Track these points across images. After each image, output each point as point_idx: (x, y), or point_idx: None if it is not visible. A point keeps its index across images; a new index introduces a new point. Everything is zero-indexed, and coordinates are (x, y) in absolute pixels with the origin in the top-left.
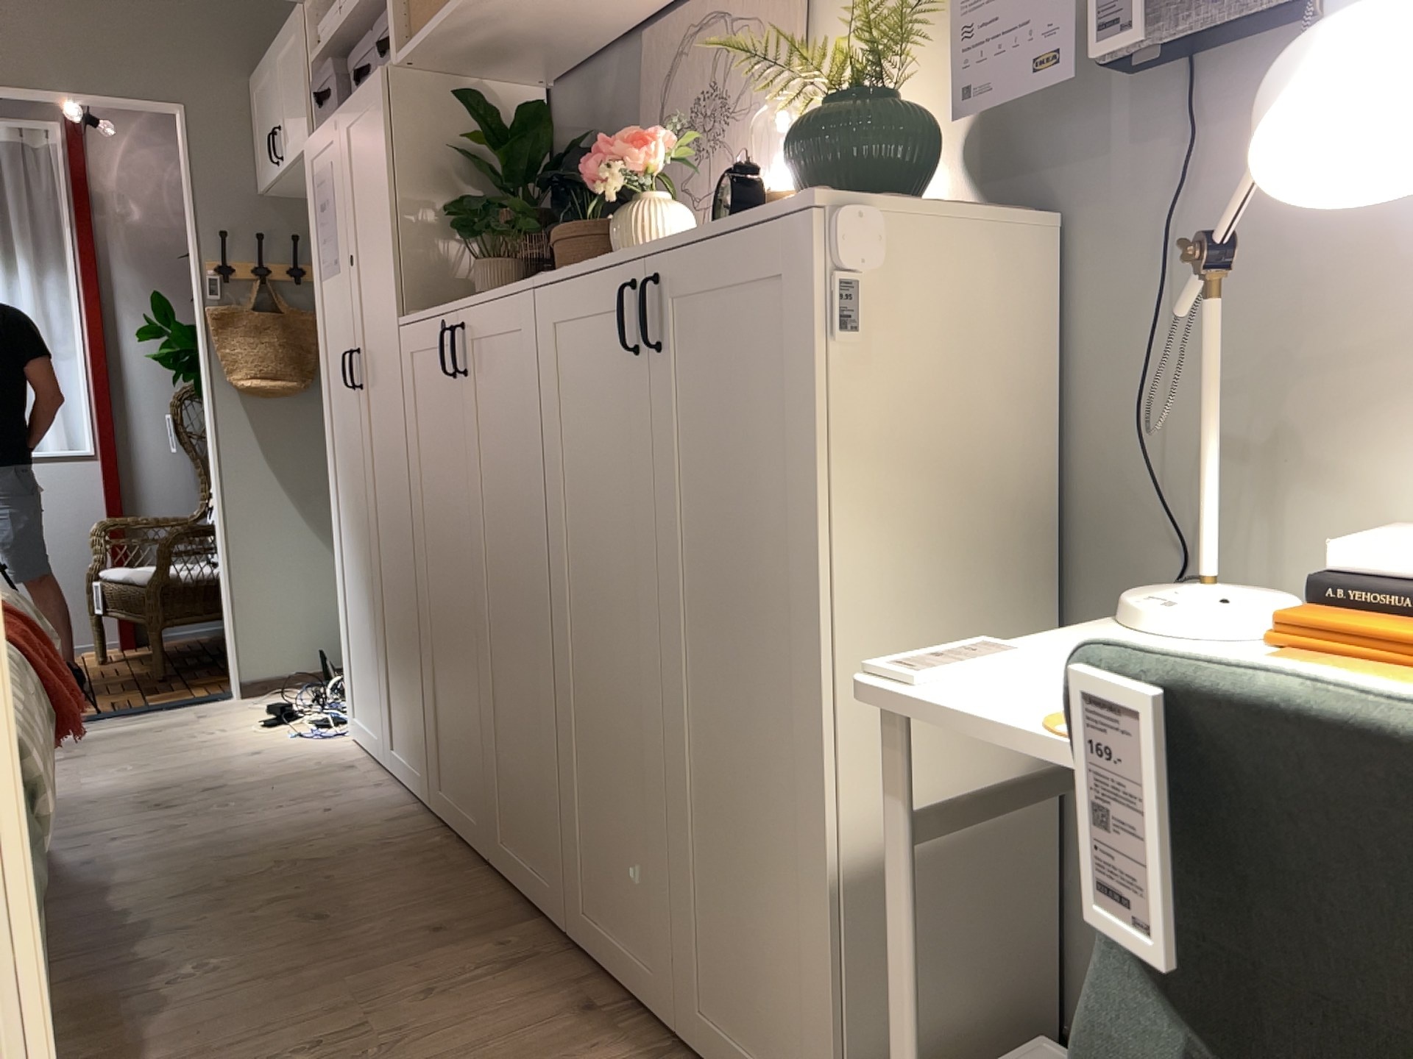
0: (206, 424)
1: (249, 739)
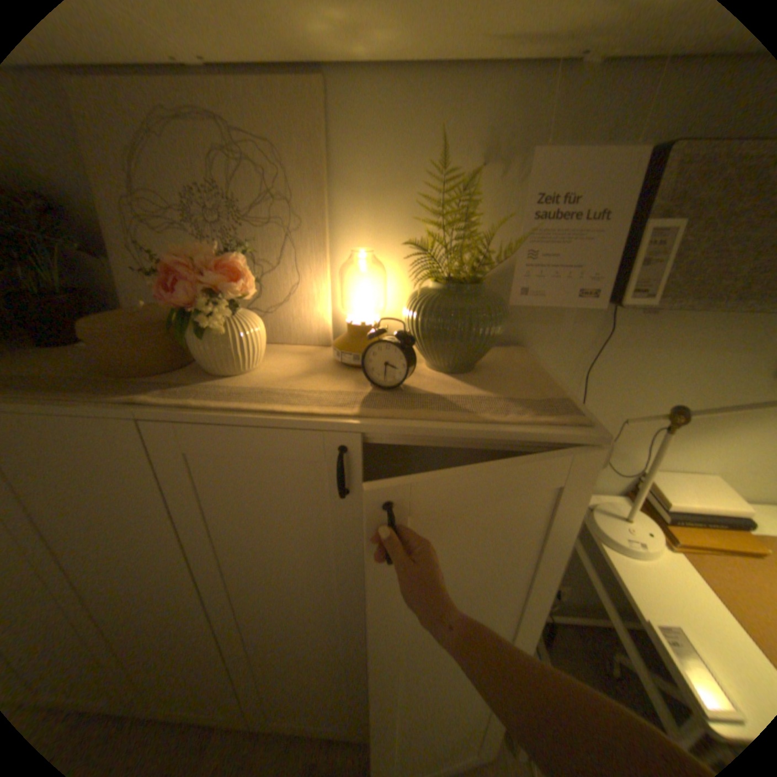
0: None
1: None
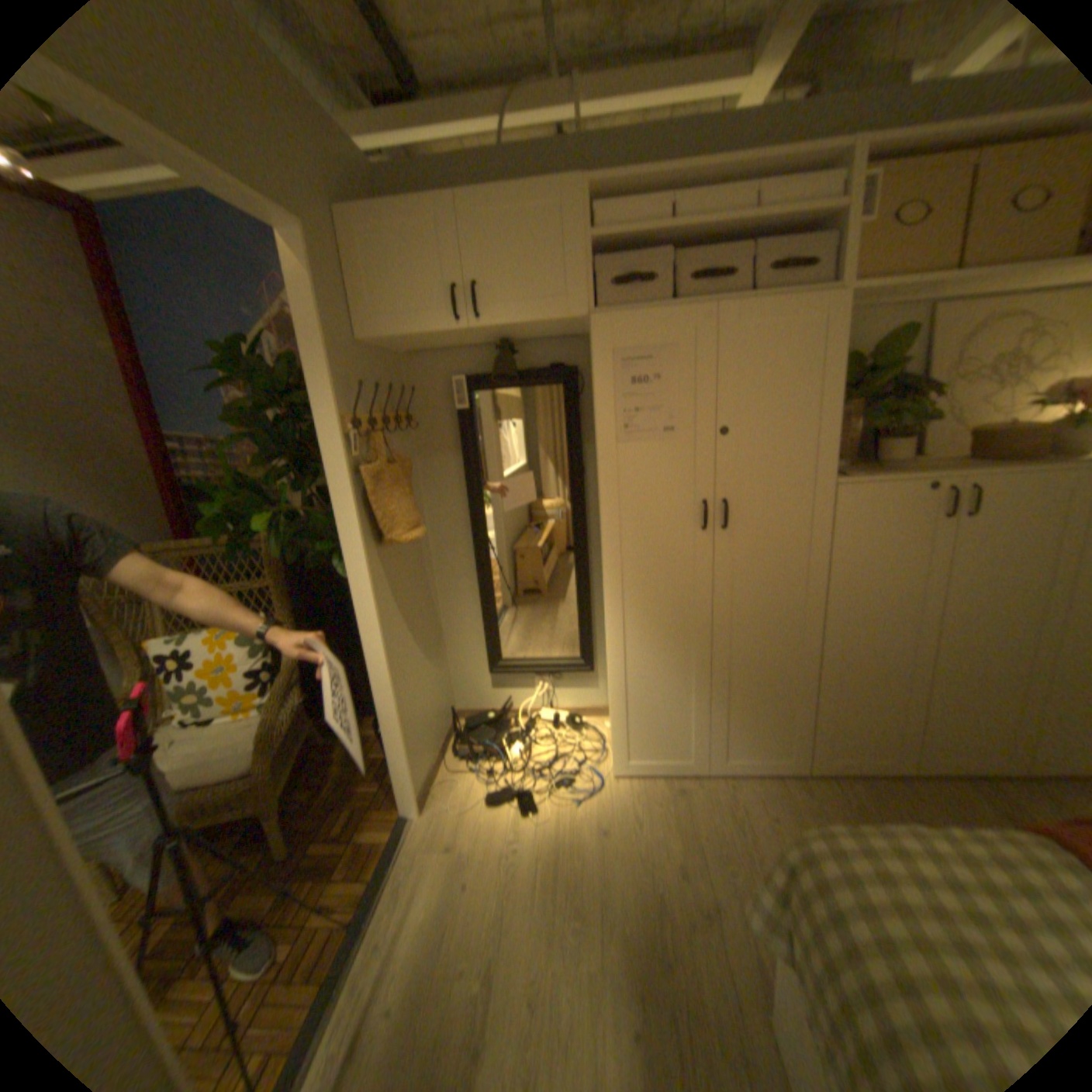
0: (354, 590)
1: (561, 832)
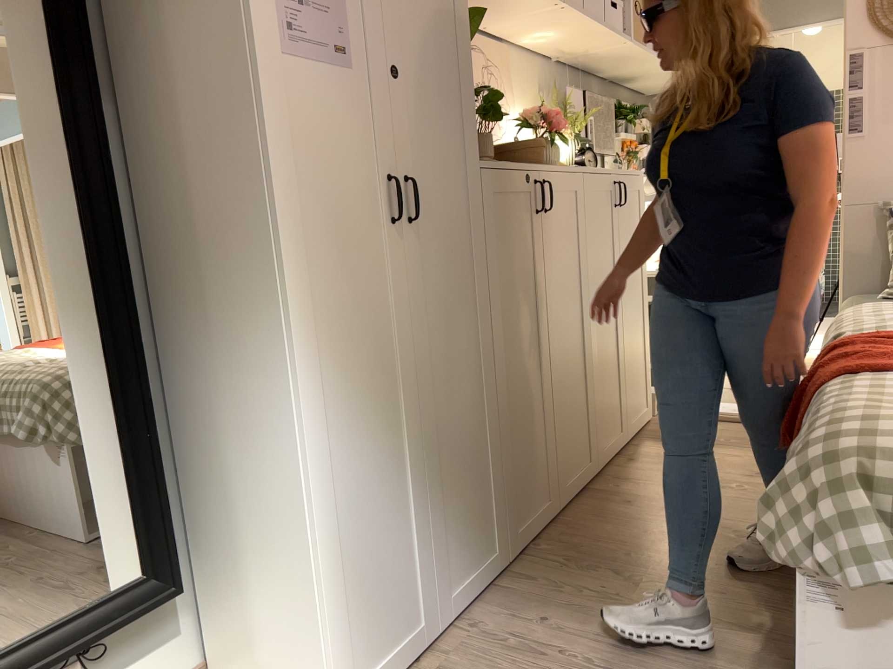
0: None
1: None
